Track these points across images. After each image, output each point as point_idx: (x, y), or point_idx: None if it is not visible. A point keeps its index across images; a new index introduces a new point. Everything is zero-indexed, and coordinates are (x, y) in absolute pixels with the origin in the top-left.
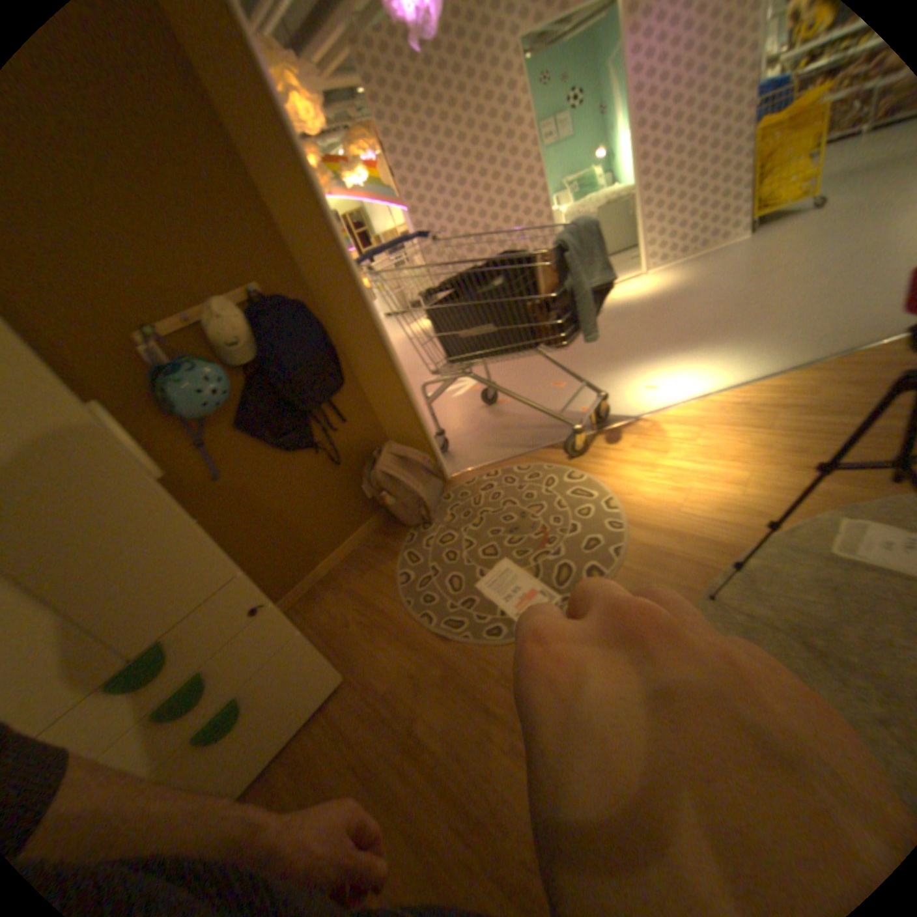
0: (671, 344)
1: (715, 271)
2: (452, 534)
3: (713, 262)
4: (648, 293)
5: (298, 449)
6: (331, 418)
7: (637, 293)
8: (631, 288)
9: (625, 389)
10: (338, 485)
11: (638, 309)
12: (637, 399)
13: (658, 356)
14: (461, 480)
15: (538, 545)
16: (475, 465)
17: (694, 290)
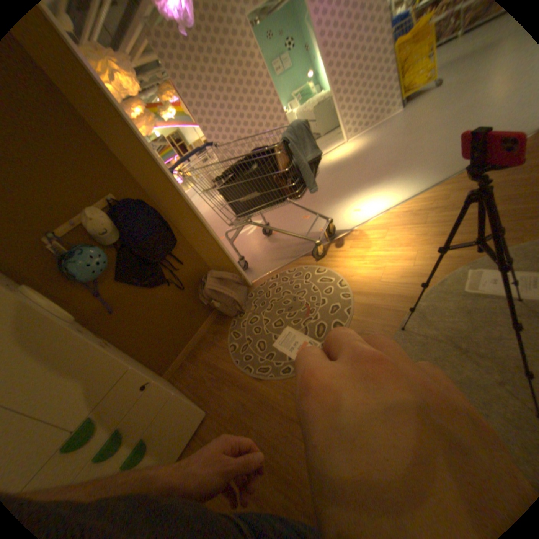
0: (365, 182)
1: (385, 134)
2: (256, 317)
3: (383, 128)
4: (349, 153)
5: (156, 286)
6: (173, 264)
7: (343, 155)
8: (339, 152)
9: (342, 214)
10: (185, 301)
11: (345, 164)
12: (350, 218)
13: (358, 191)
14: (257, 284)
15: (305, 315)
16: (264, 273)
17: (375, 147)
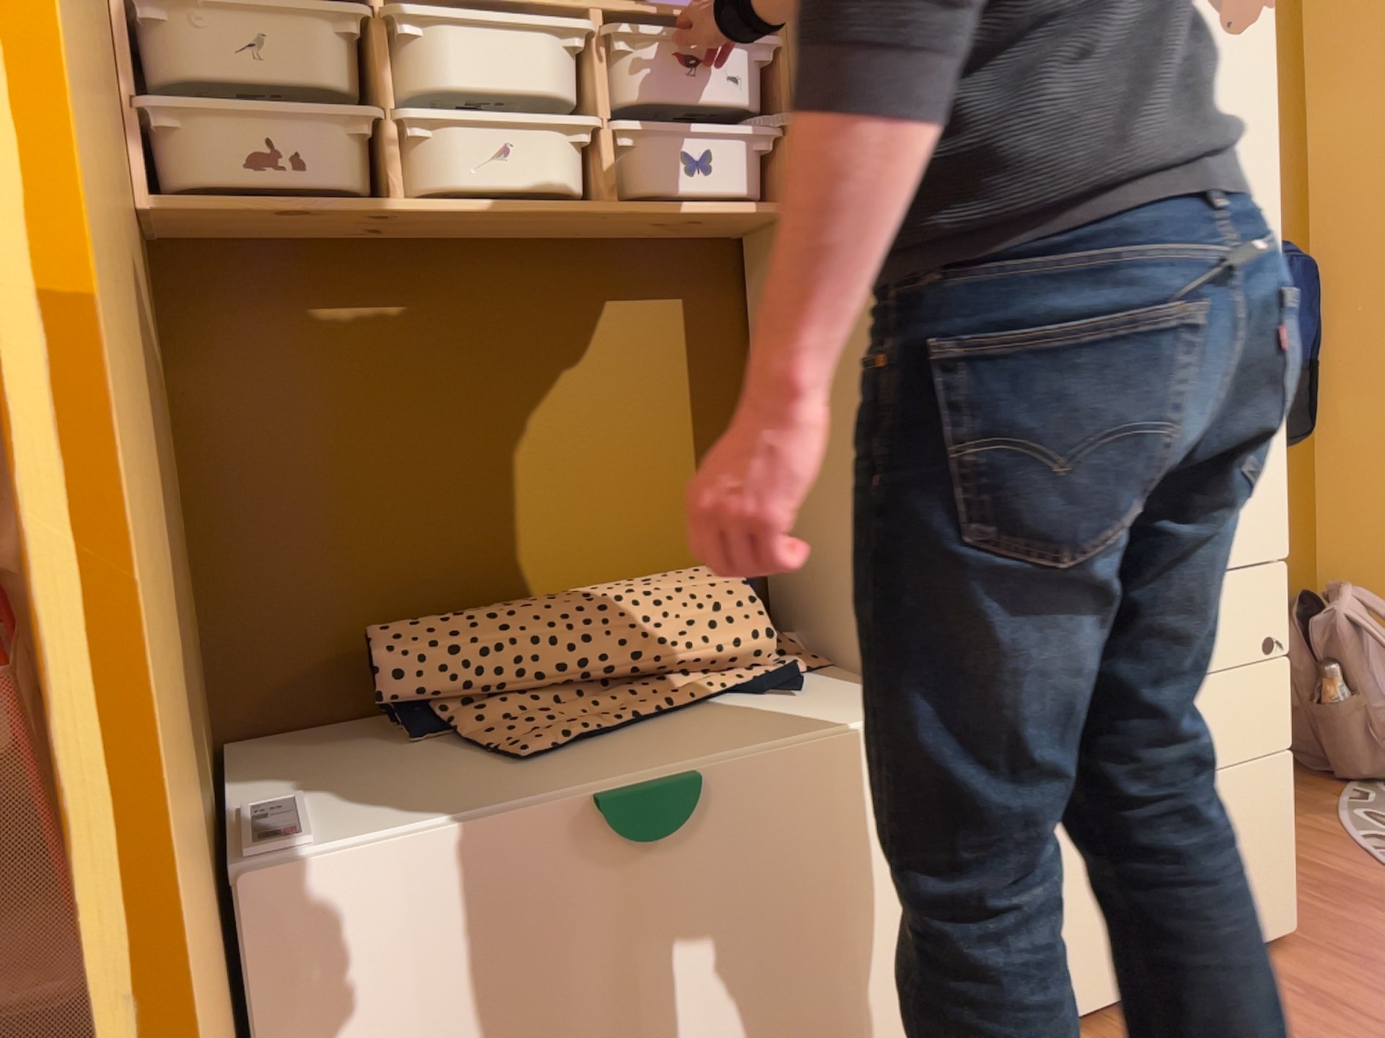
0: None
1: None
2: None
3: None
4: None
5: None
6: None
7: None
8: None
9: None
10: None
11: None
12: None
13: None
14: None
15: None
16: None
17: None
